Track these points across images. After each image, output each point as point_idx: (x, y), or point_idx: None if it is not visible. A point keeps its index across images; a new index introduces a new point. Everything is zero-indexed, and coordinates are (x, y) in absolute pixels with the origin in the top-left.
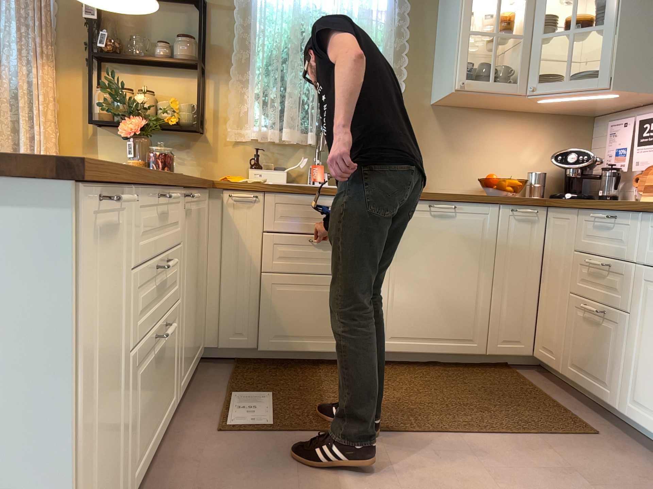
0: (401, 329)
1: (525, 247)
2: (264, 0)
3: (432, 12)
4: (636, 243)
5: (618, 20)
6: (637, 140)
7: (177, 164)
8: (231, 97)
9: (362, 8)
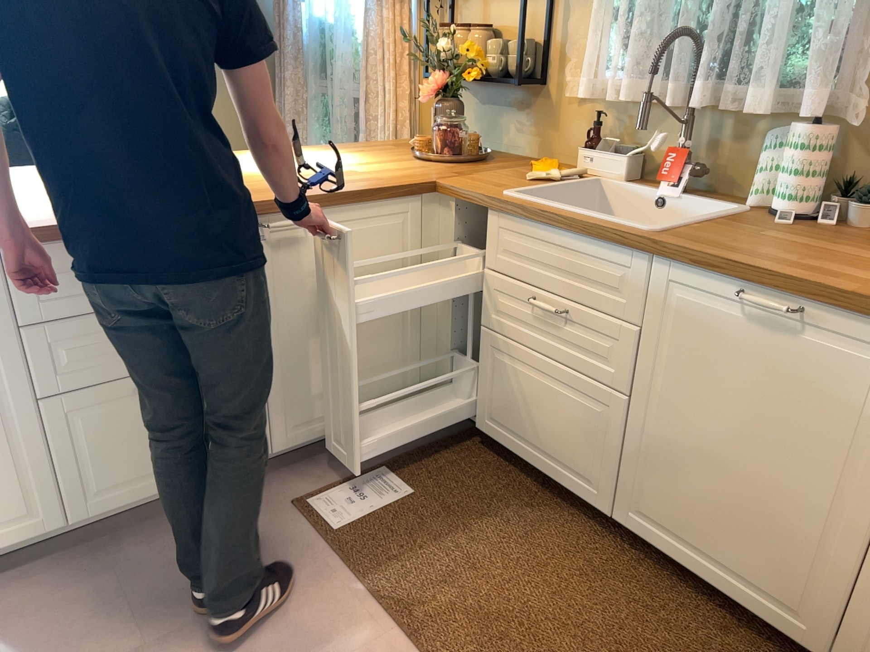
0: (656, 506)
1: None
2: None
3: None
4: None
5: None
6: None
7: (513, 131)
8: (571, 24)
9: None
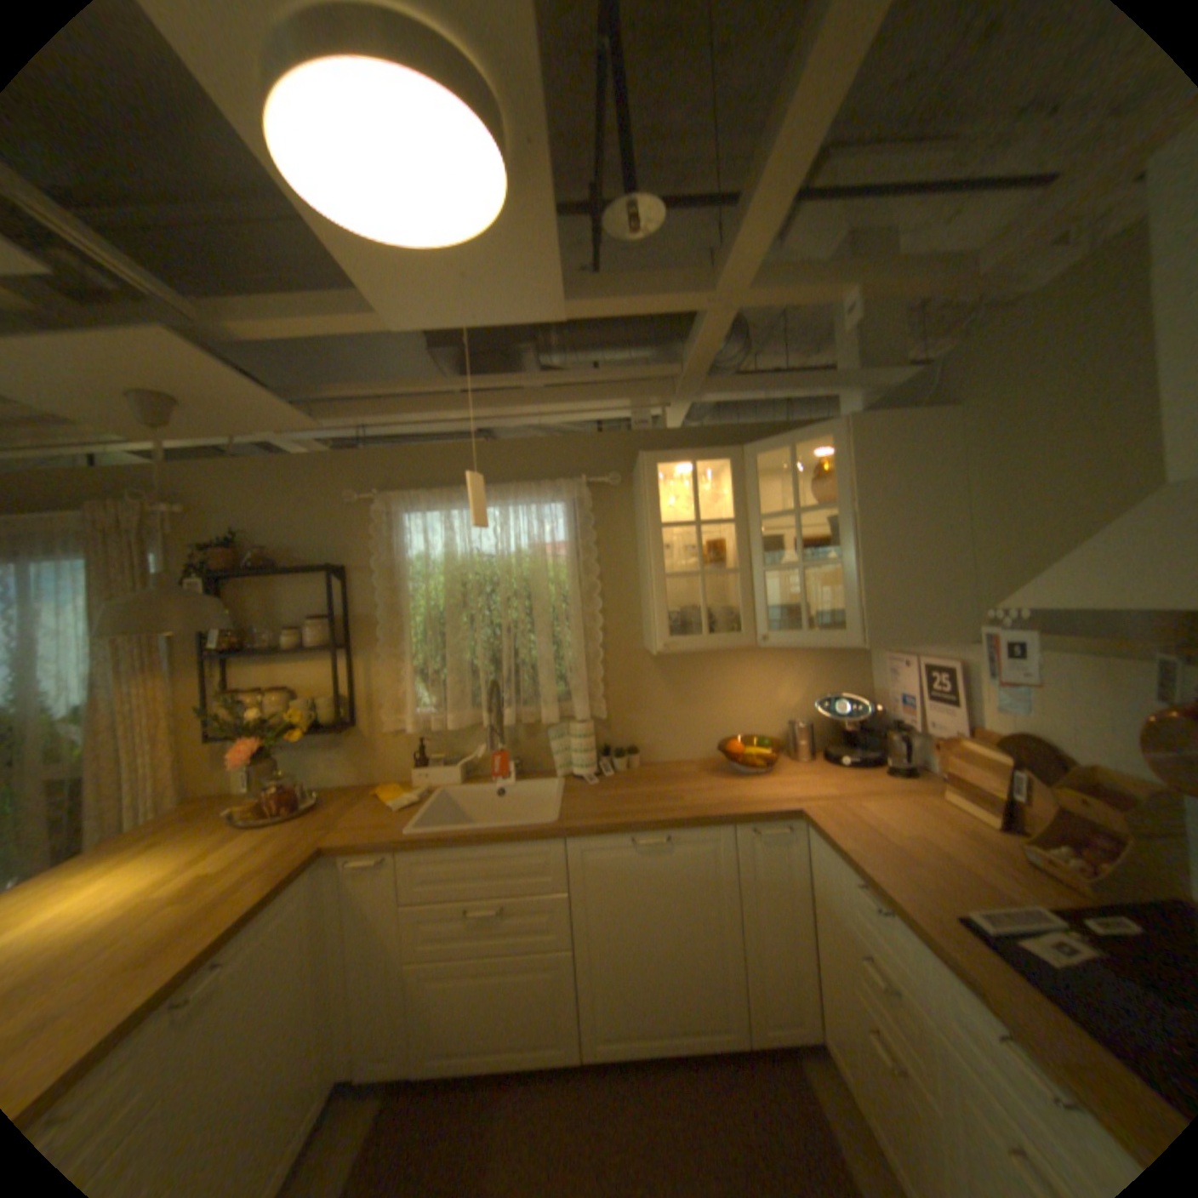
0: (616, 1027)
1: (781, 884)
2: (408, 558)
3: (627, 534)
4: (929, 989)
5: (861, 550)
6: (926, 693)
7: (325, 768)
8: (382, 680)
9: (533, 549)
